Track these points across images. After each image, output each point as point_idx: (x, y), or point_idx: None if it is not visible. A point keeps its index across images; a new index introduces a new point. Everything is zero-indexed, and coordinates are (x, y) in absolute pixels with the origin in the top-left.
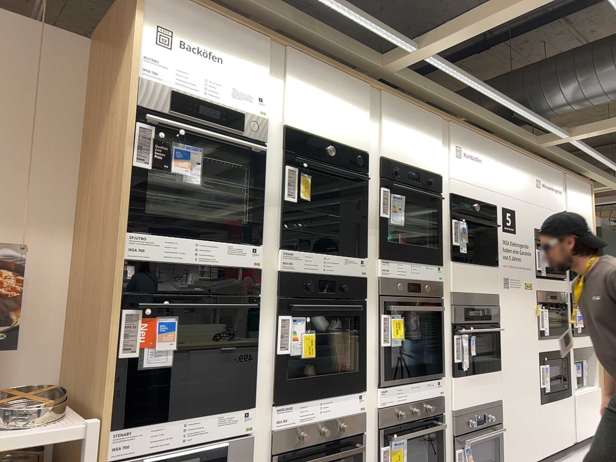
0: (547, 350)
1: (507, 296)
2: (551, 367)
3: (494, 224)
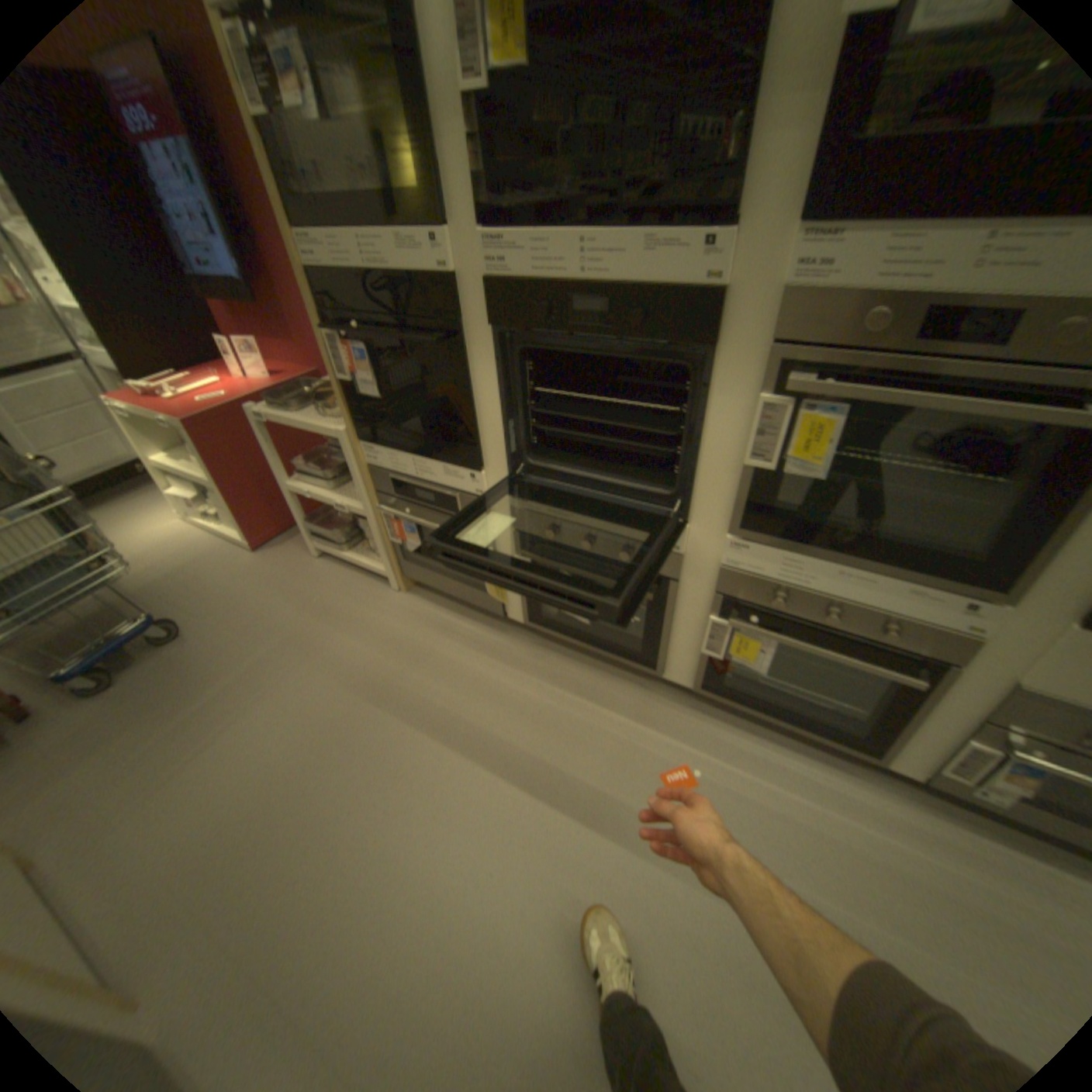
0: None
1: None
2: None
3: None
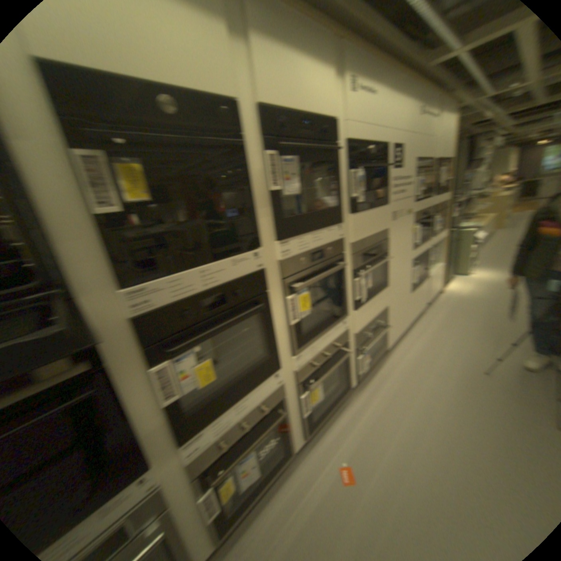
0: (423, 257)
1: (400, 228)
2: (424, 268)
3: (393, 164)
